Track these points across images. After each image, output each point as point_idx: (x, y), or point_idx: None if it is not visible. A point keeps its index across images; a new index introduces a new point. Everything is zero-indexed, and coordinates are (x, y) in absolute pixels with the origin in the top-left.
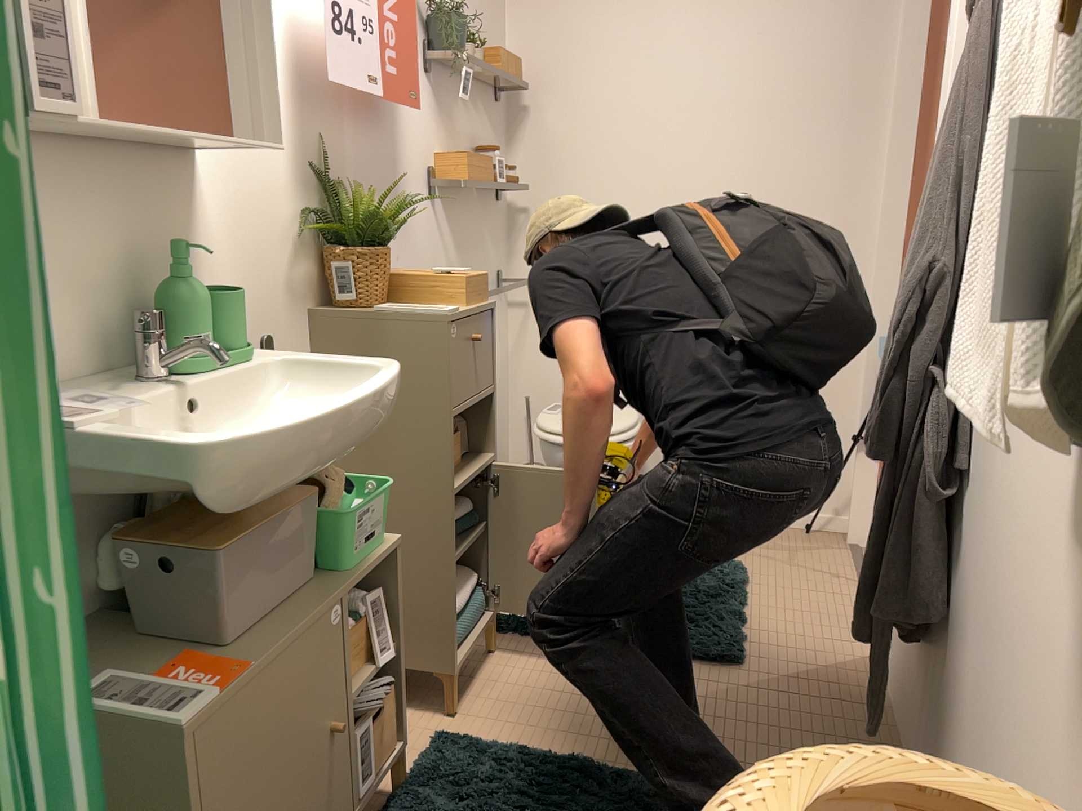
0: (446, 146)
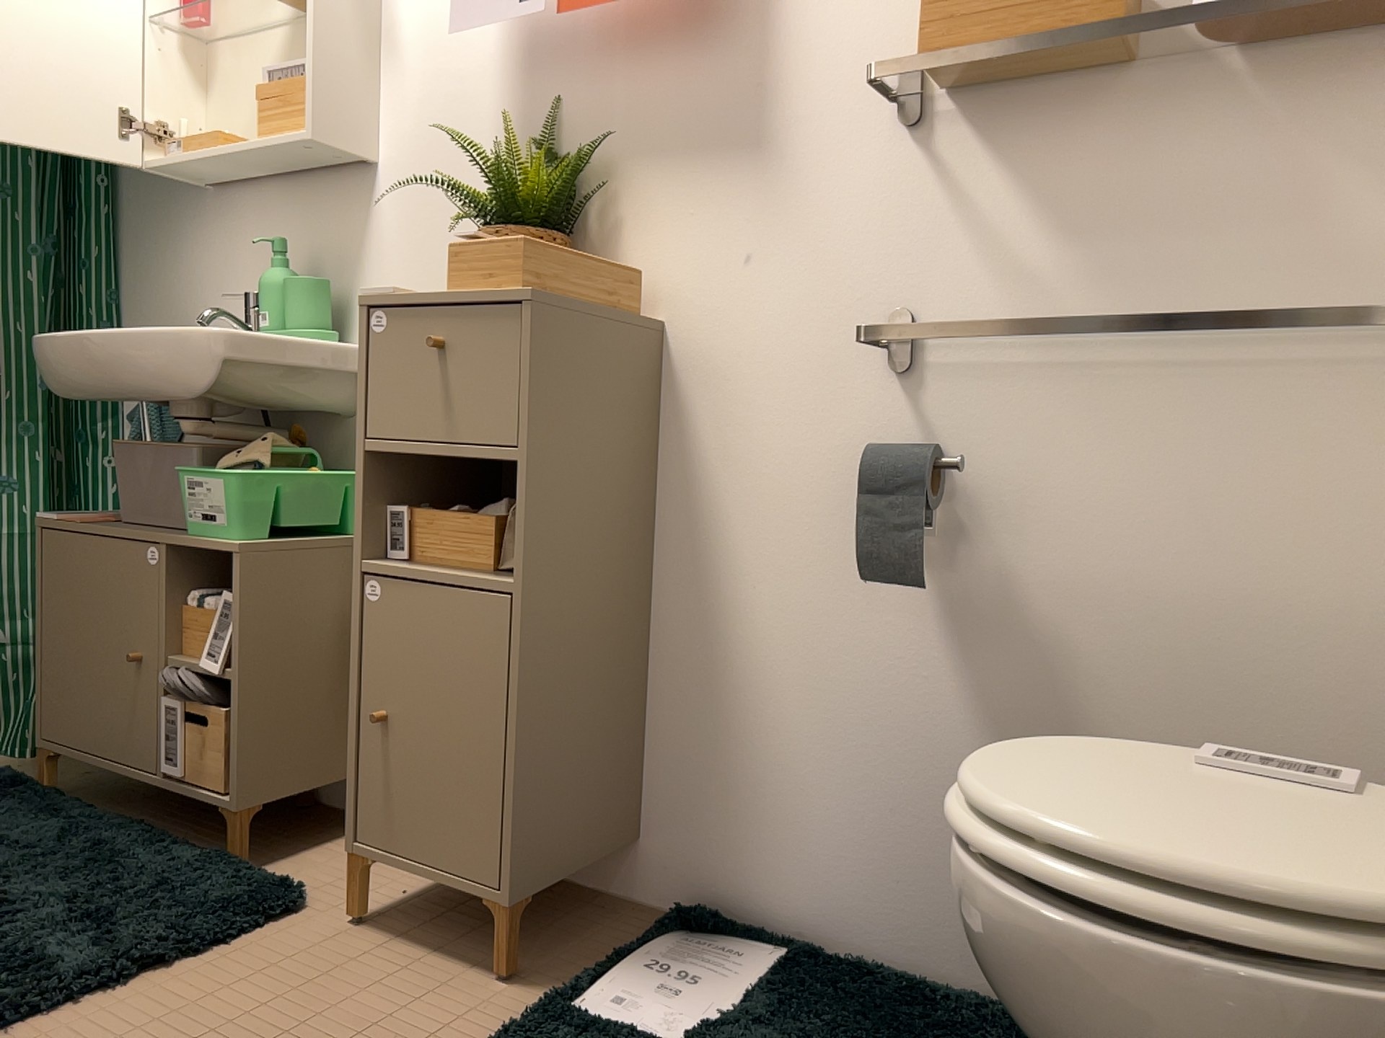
0: None
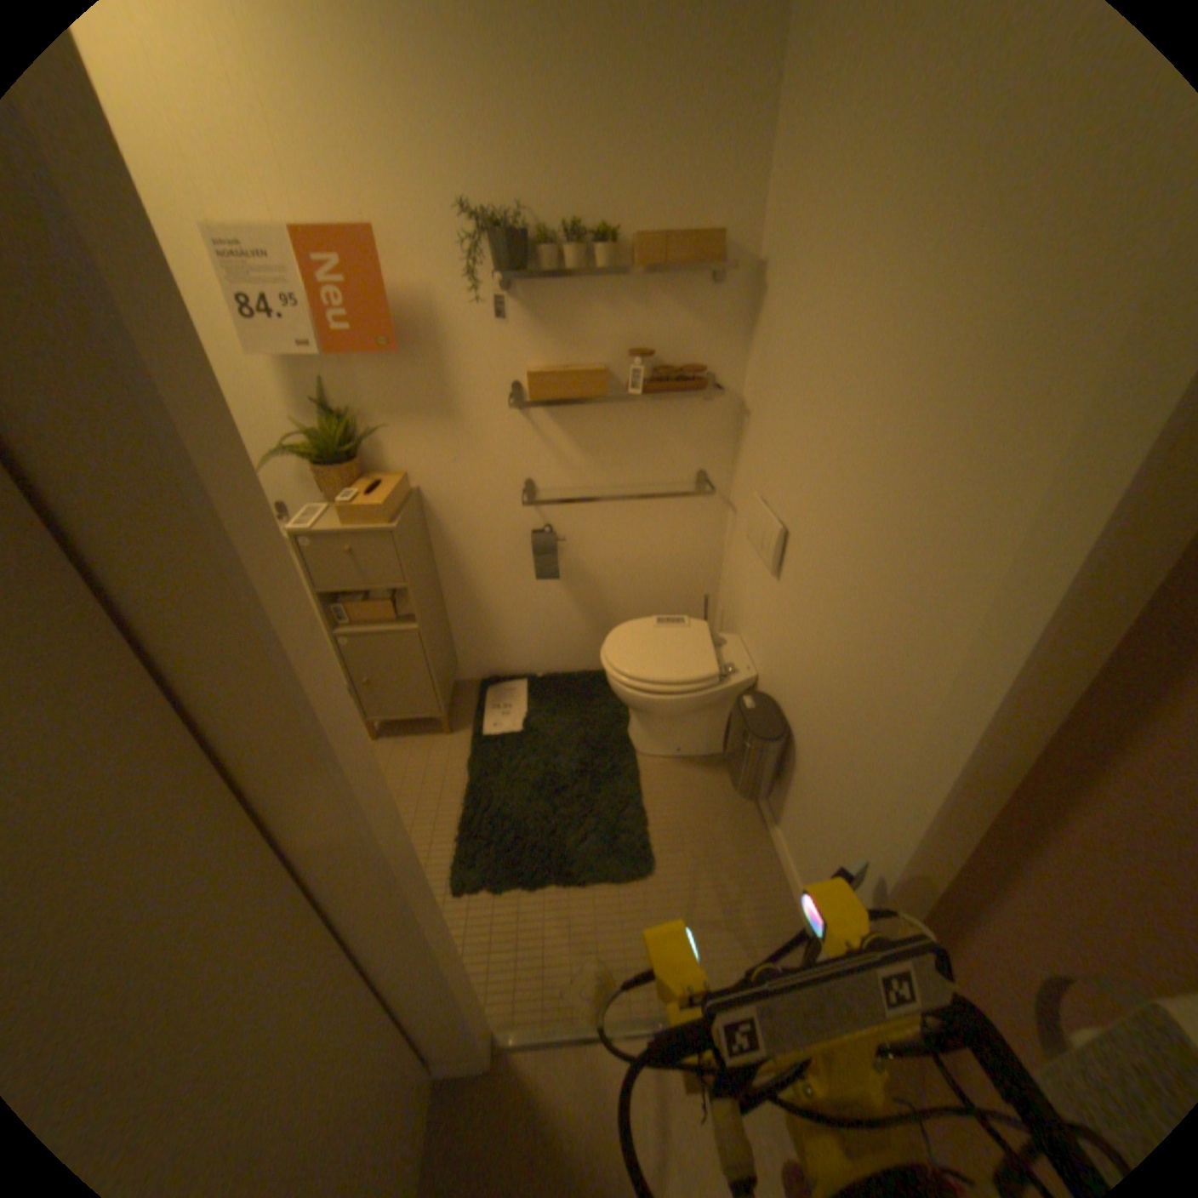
0: (553, 356)
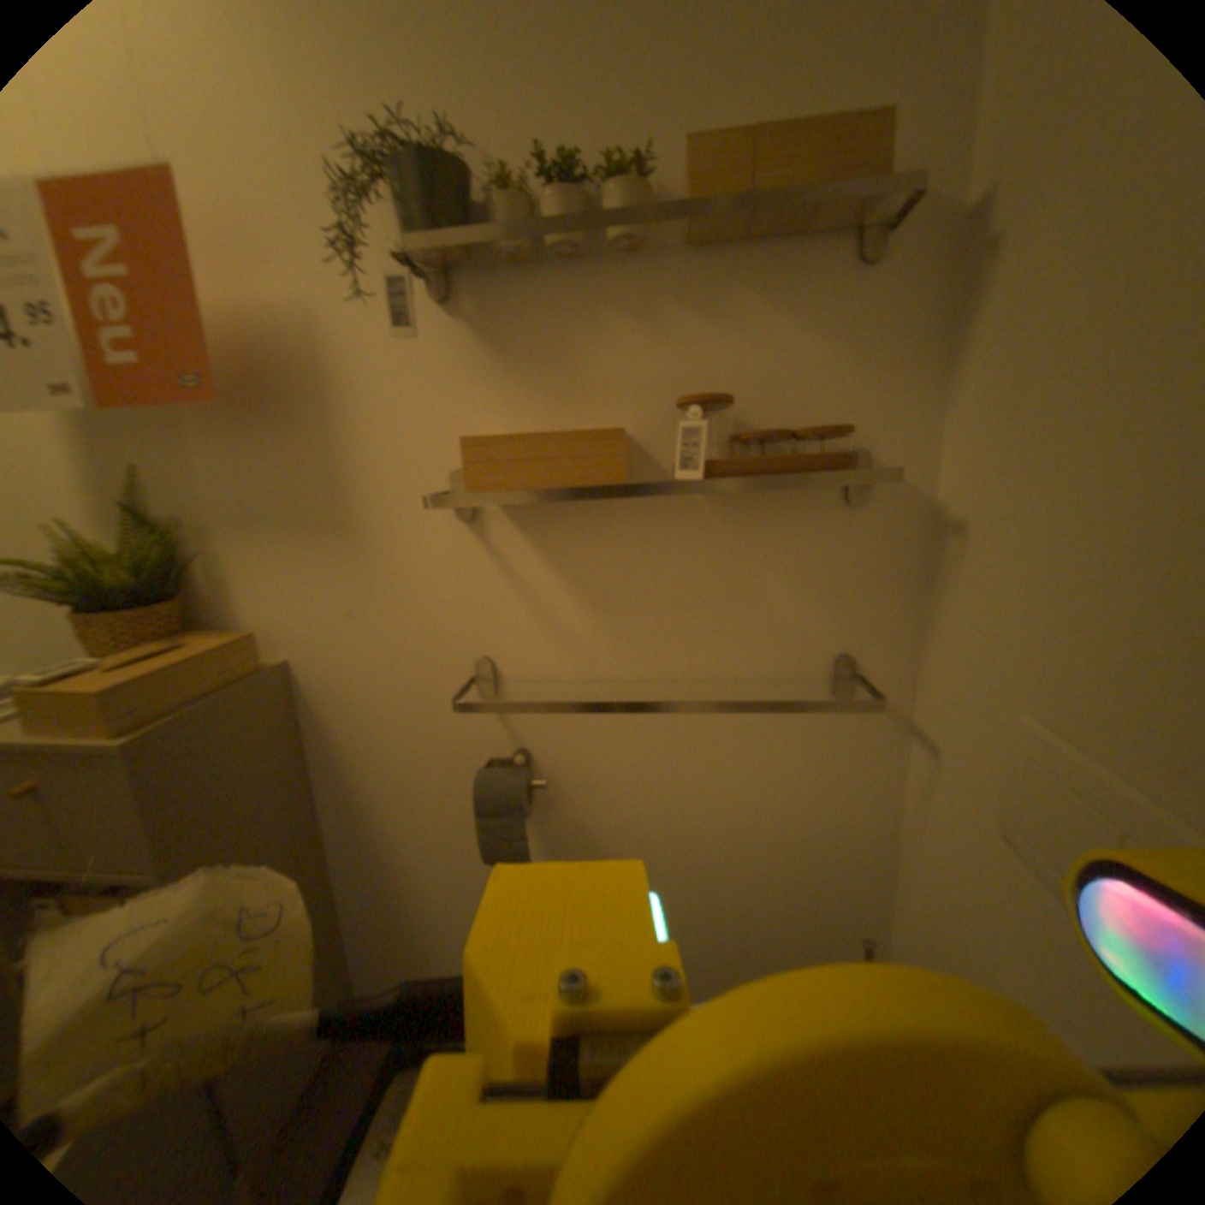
0: (530, 415)
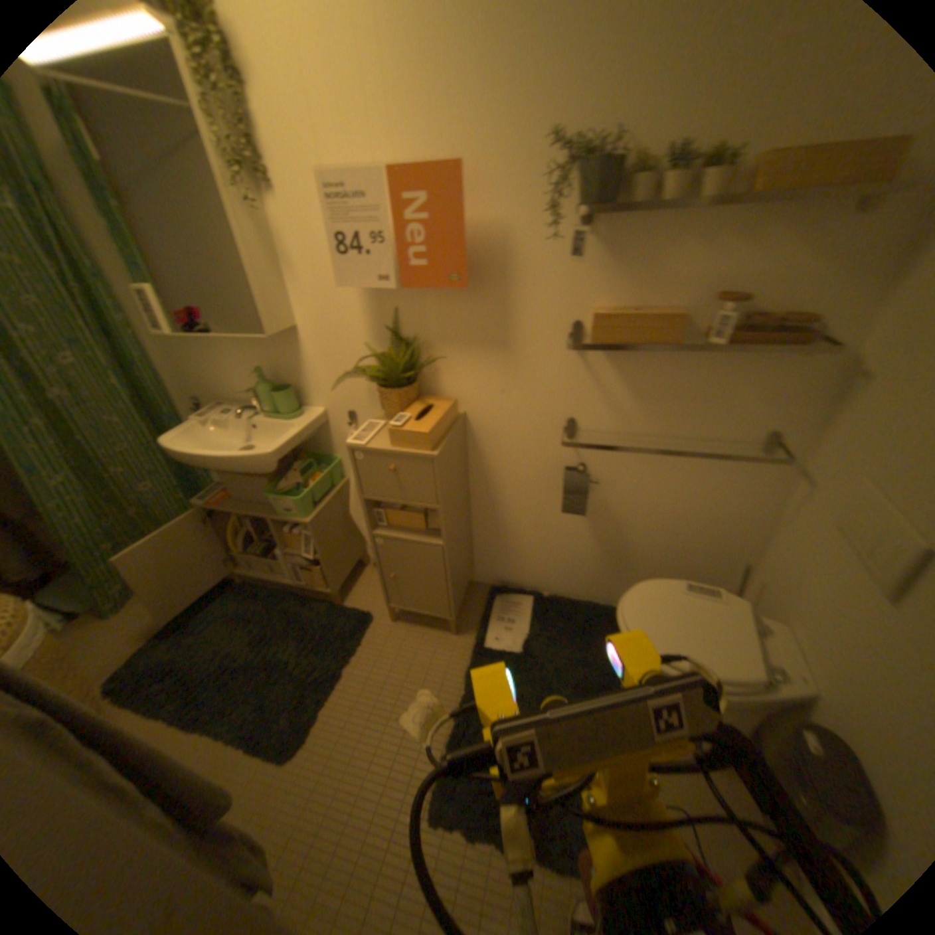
0: (624, 294)
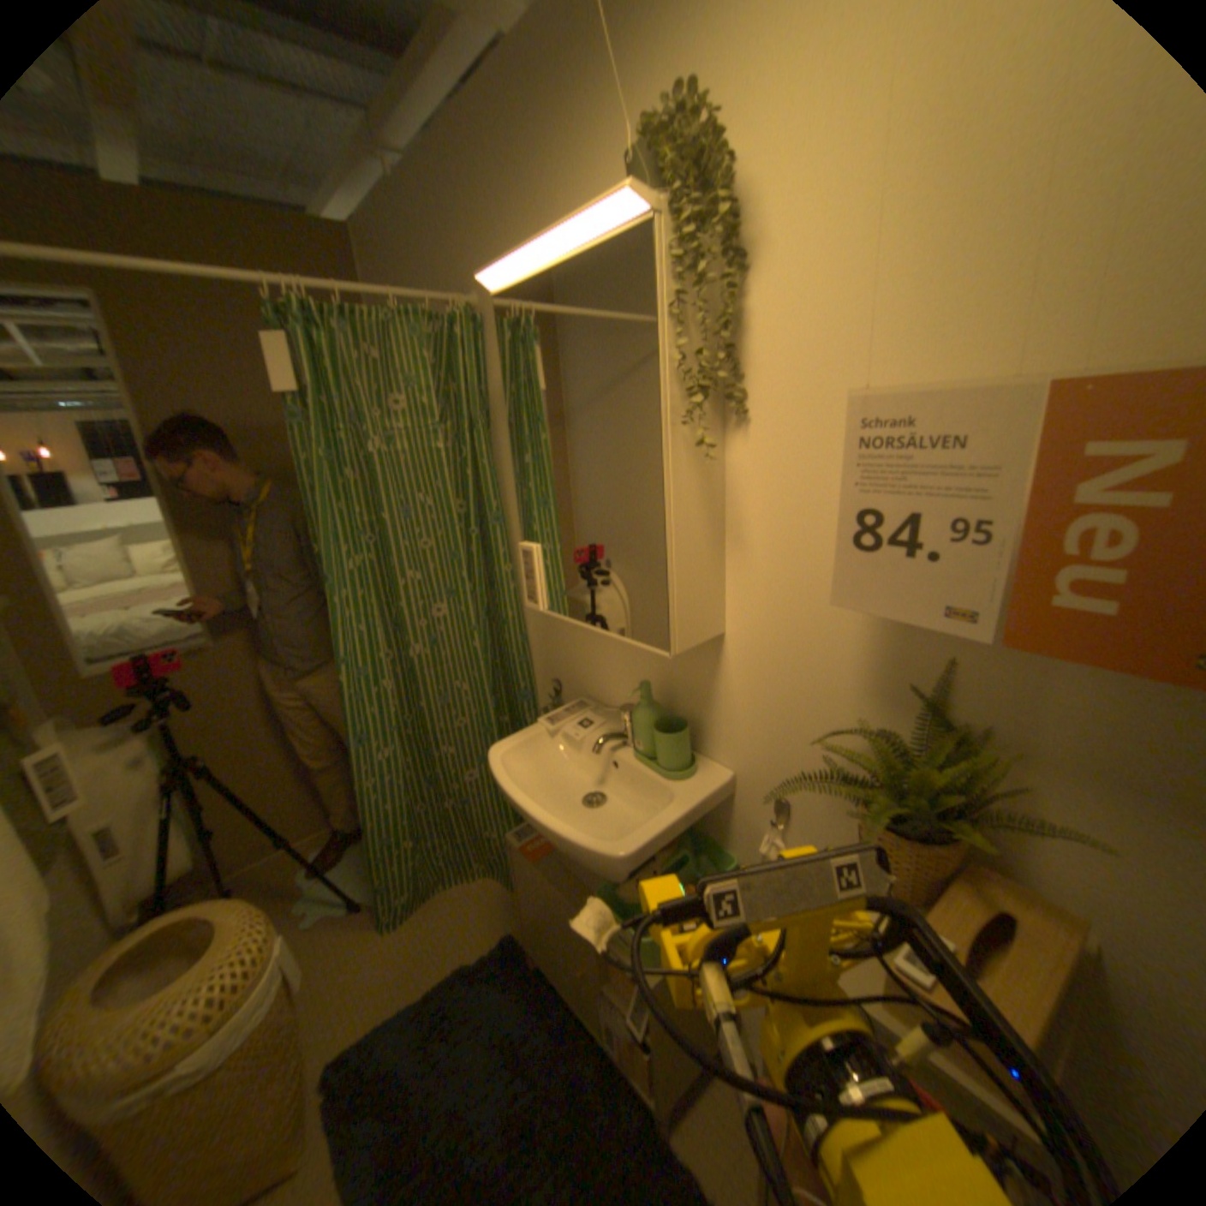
0: None
